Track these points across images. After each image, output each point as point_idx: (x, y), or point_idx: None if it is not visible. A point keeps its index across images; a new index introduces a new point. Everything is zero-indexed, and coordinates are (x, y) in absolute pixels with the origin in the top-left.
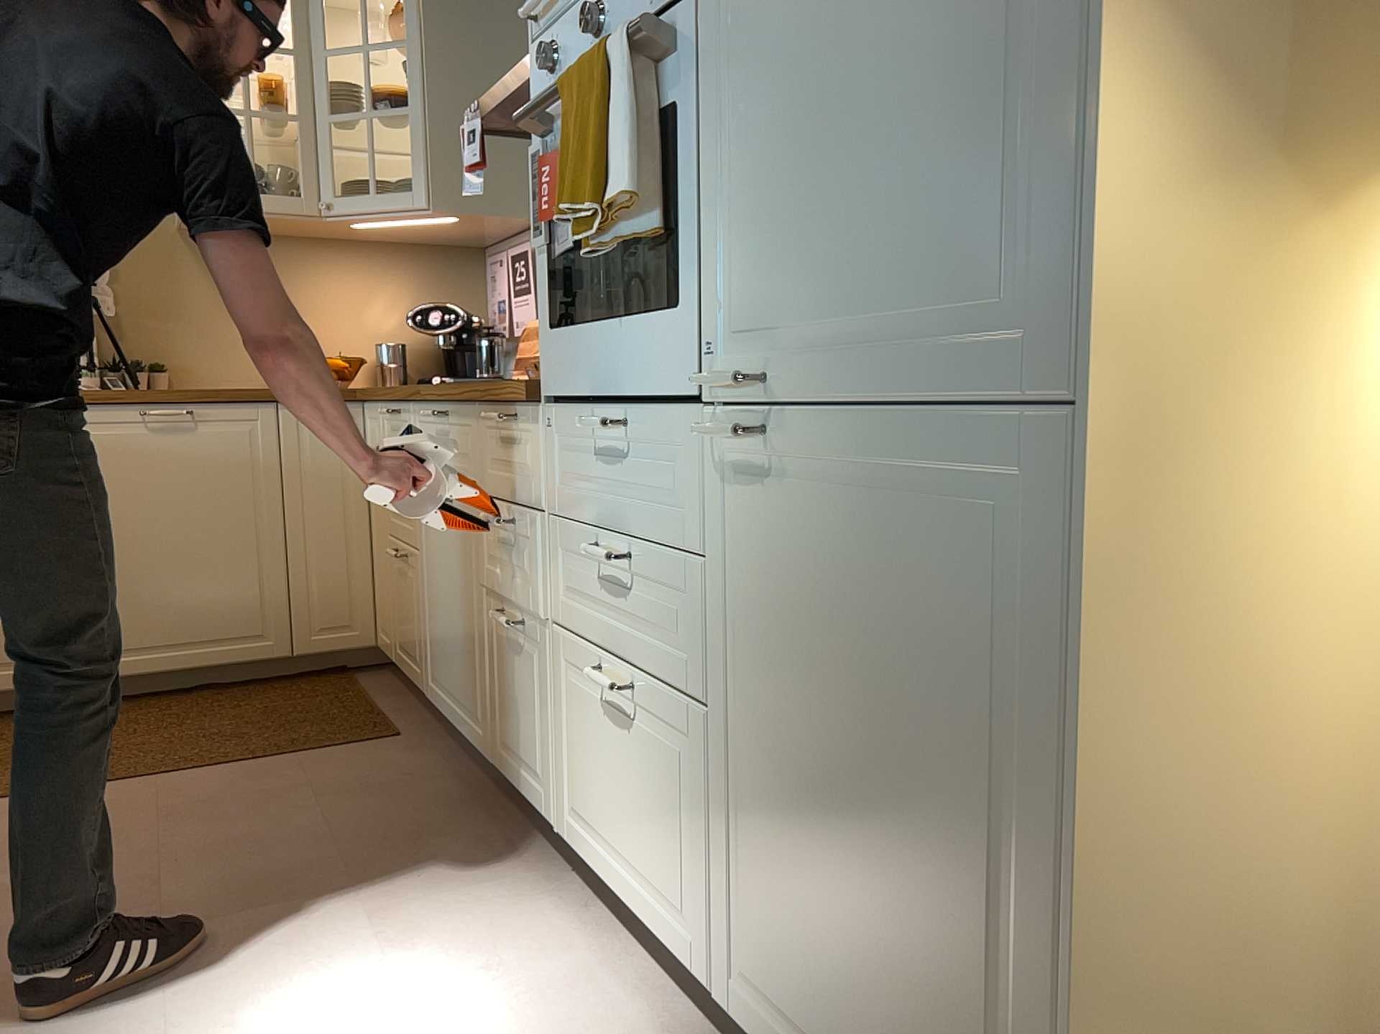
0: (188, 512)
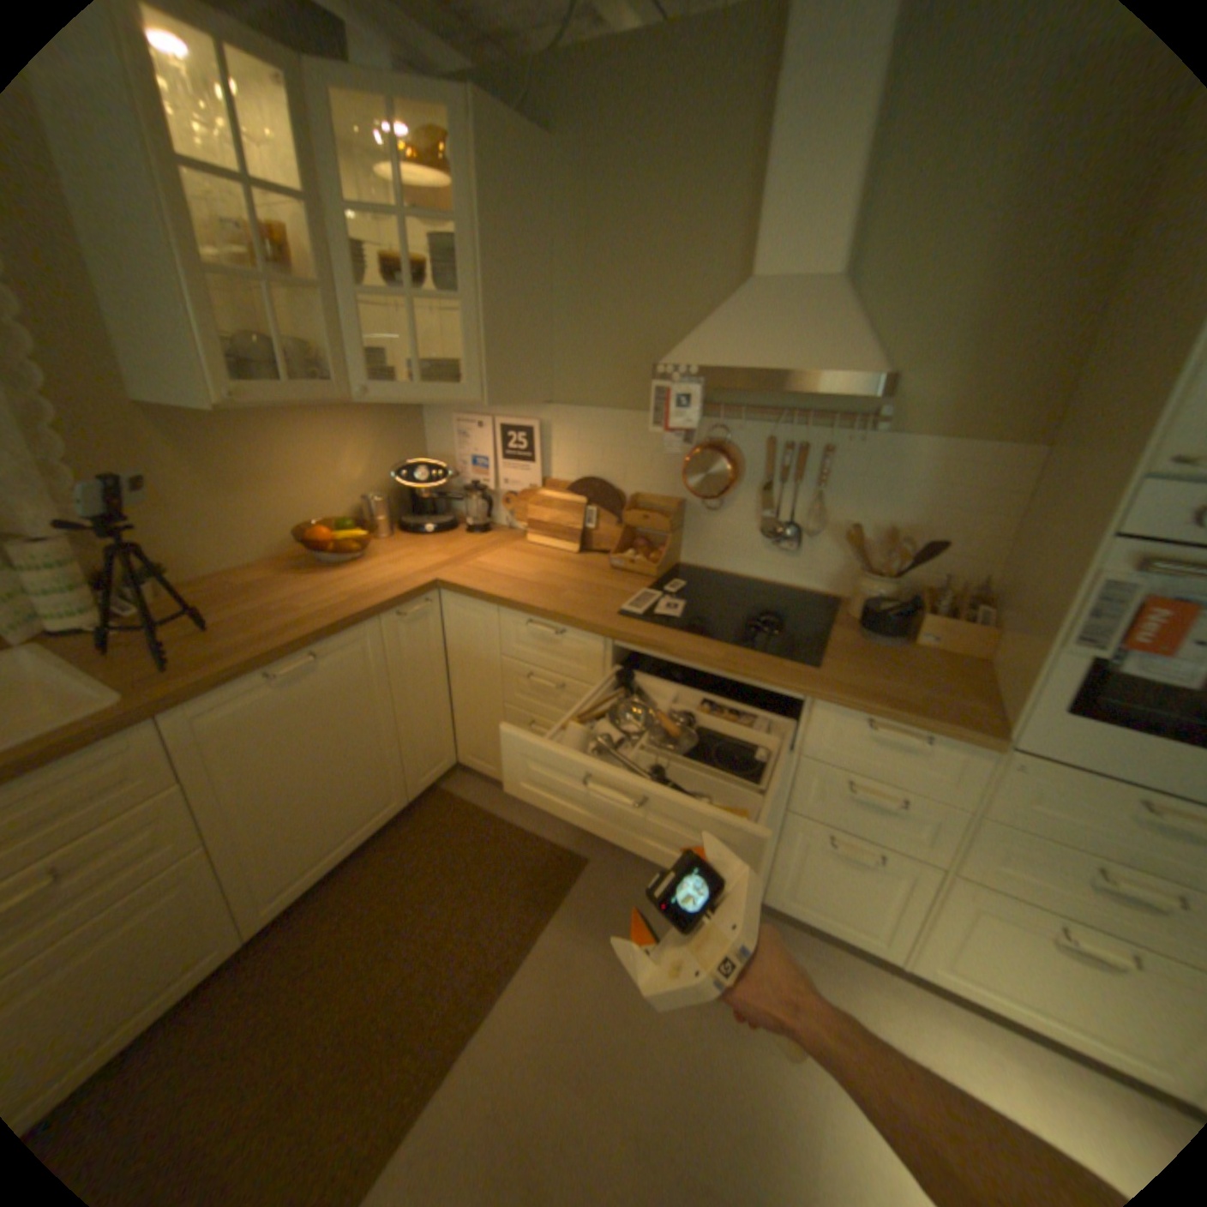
0: (323, 744)
